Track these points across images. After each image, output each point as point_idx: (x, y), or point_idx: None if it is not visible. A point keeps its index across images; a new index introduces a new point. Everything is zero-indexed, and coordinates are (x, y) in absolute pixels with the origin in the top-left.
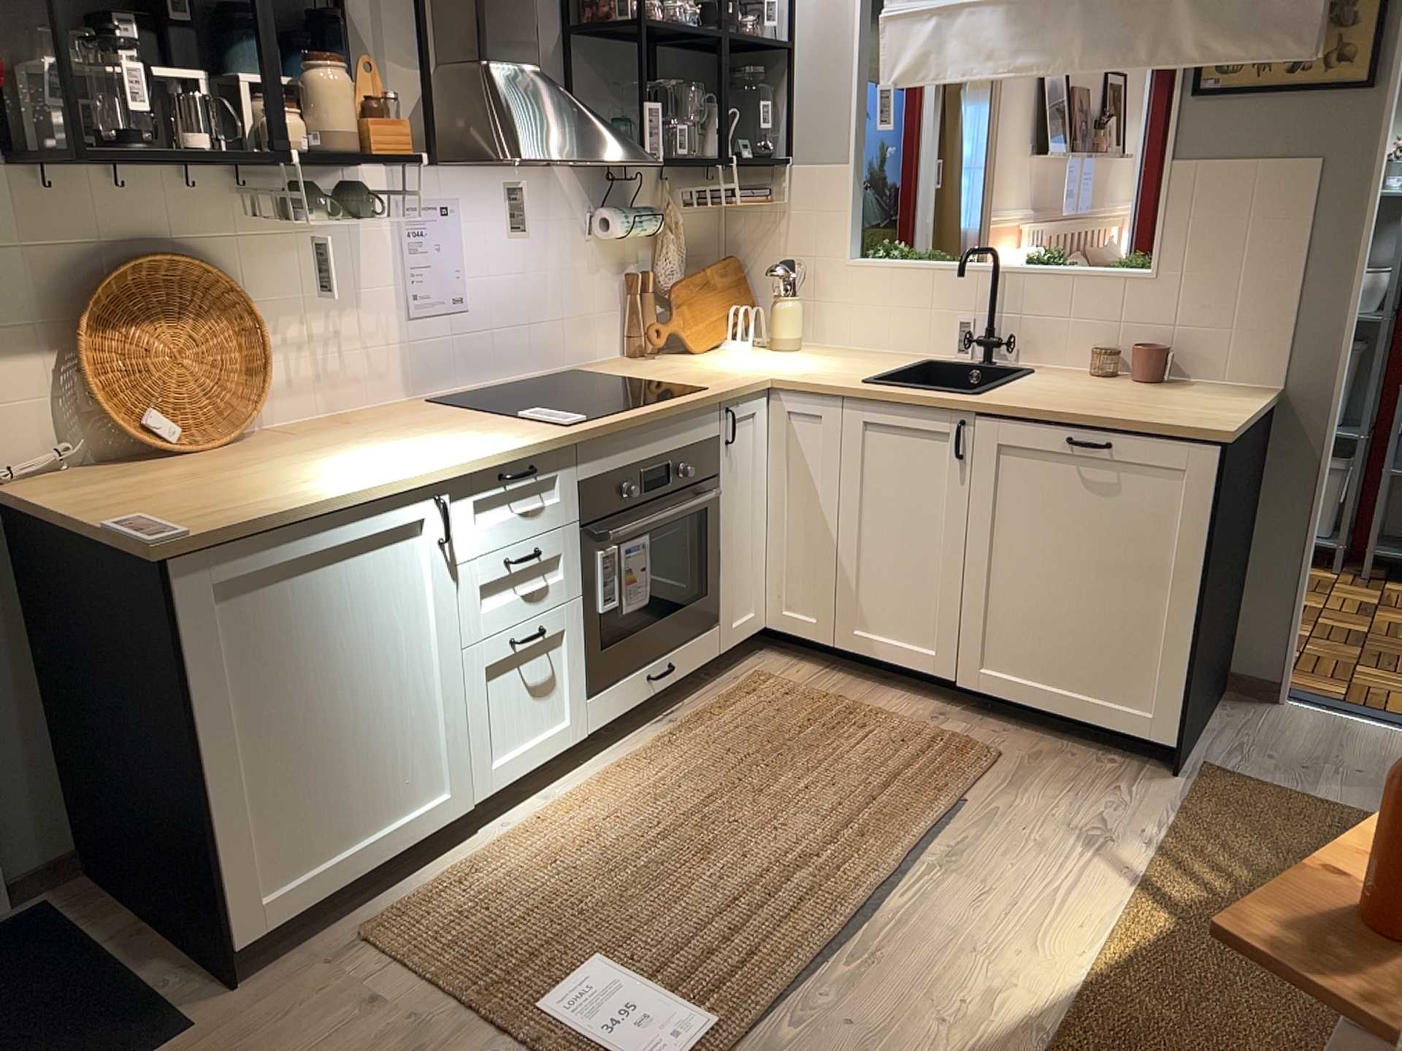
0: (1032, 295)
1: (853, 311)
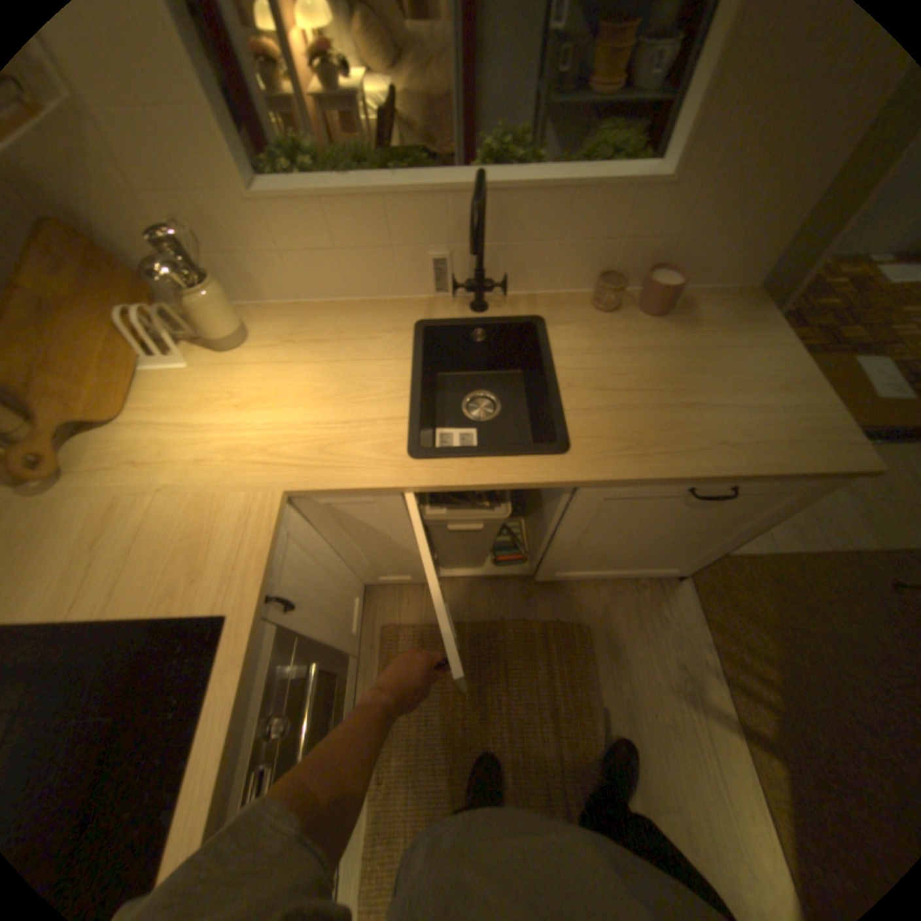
0: (518, 218)
1: (284, 261)
